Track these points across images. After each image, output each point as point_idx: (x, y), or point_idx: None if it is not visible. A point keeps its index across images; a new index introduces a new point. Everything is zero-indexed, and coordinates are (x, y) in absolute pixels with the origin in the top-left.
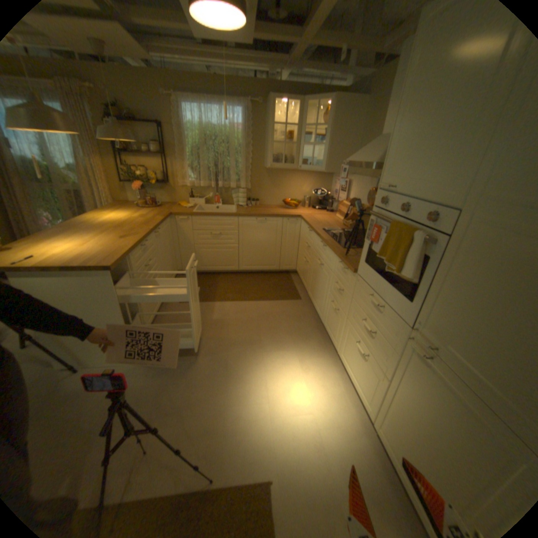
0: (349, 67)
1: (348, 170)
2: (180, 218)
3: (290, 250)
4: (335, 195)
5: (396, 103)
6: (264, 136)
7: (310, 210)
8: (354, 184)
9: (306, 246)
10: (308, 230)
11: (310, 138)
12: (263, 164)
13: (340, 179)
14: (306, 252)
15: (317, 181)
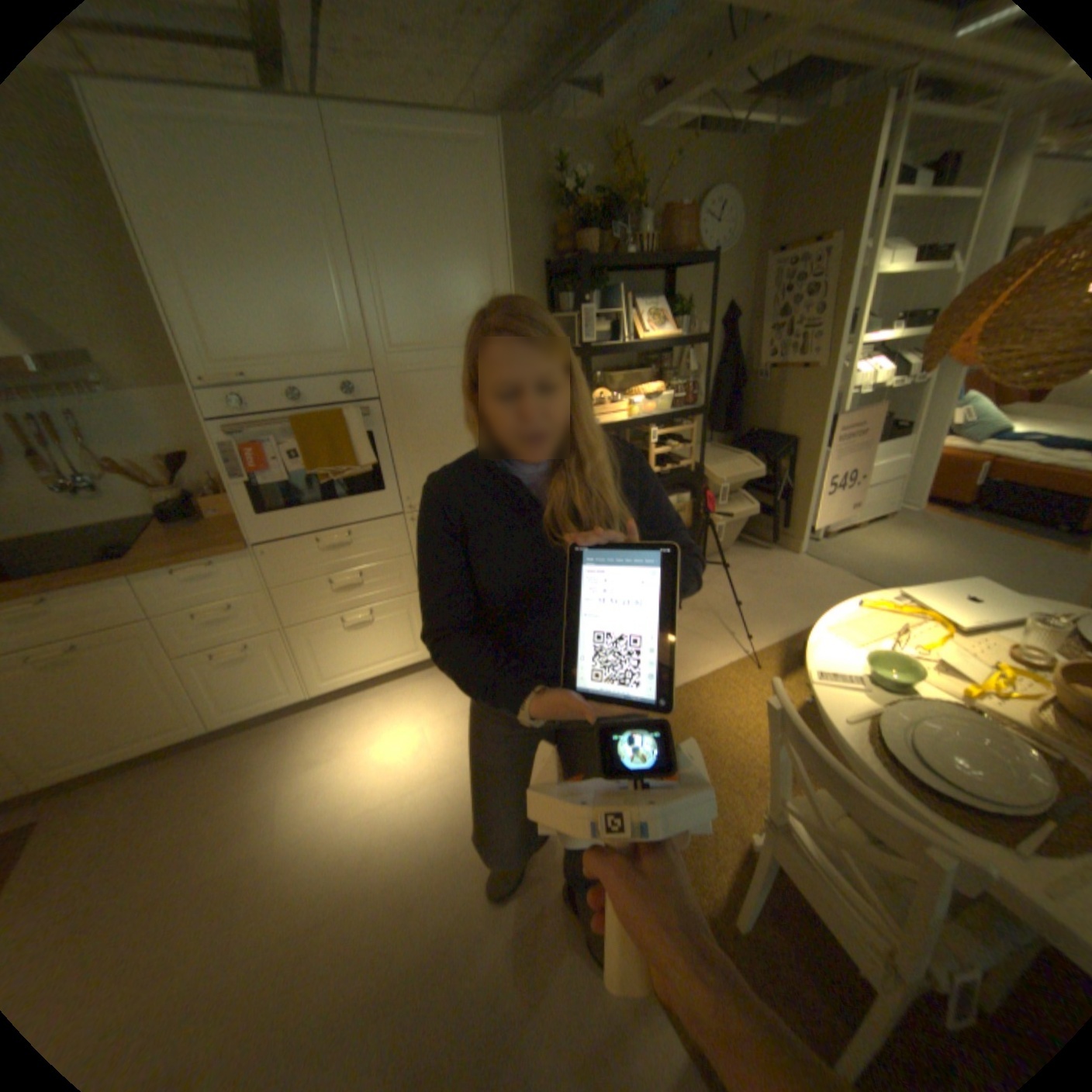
0: None
1: None
2: None
3: None
4: None
5: None
6: None
7: None
8: None
9: None
10: None
11: None
12: None
13: None
14: None
15: None
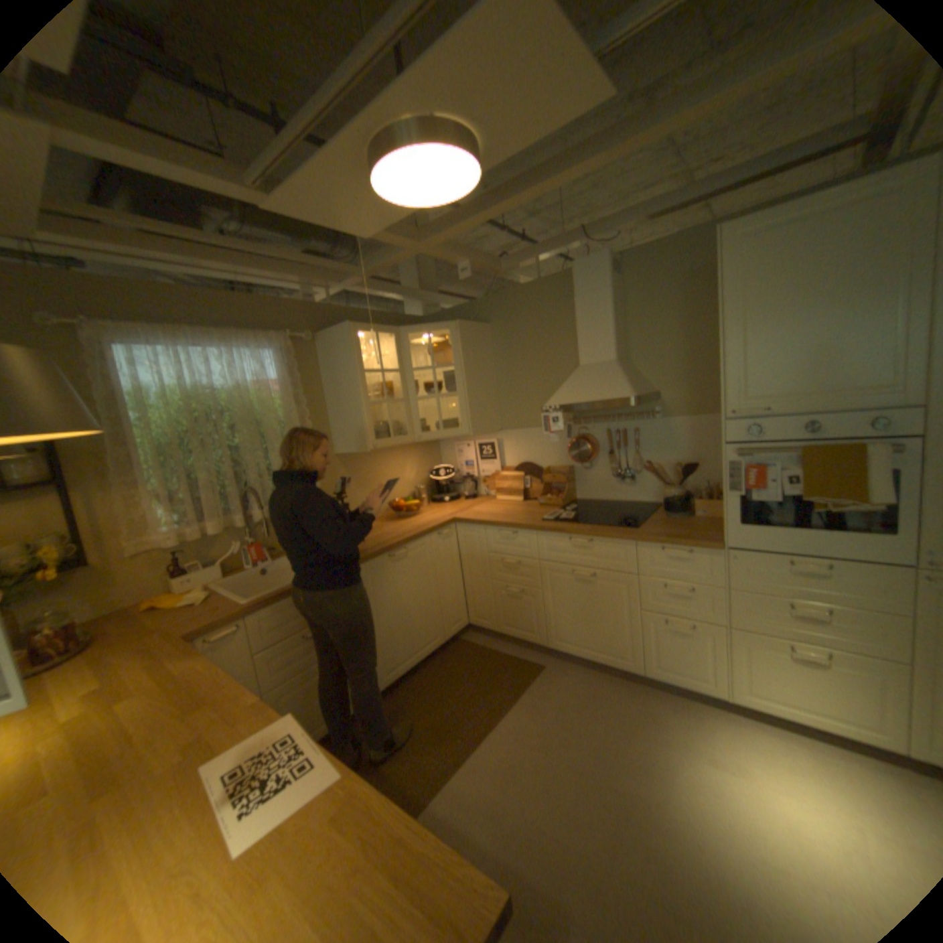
0: (419, 292)
1: (493, 426)
2: (215, 641)
3: (453, 590)
4: (468, 470)
5: (594, 326)
6: (323, 399)
7: (440, 507)
8: (509, 443)
9: (513, 563)
10: (510, 533)
11: (417, 389)
12: (332, 449)
13: (473, 442)
14: (510, 574)
15: (420, 457)
